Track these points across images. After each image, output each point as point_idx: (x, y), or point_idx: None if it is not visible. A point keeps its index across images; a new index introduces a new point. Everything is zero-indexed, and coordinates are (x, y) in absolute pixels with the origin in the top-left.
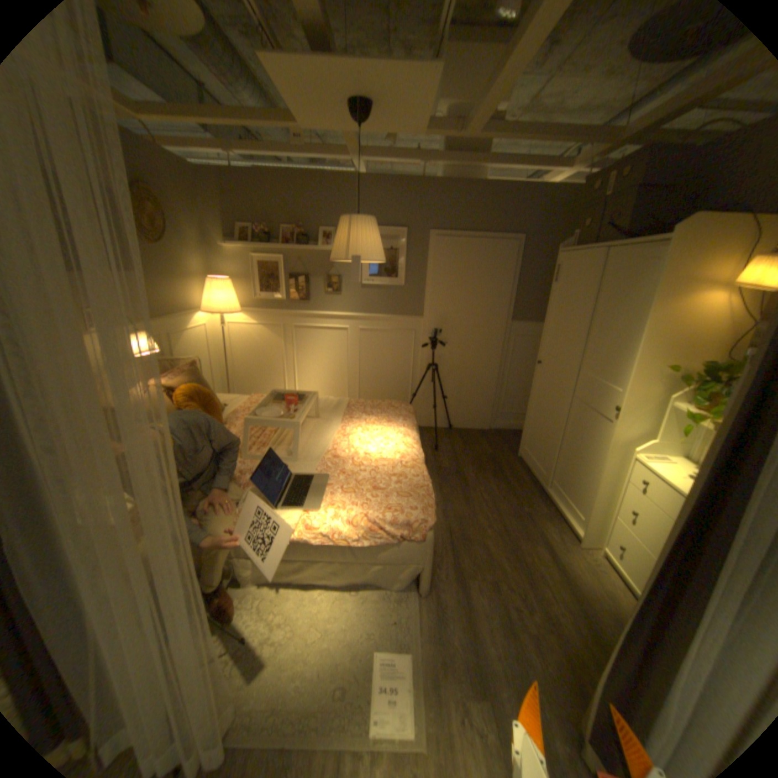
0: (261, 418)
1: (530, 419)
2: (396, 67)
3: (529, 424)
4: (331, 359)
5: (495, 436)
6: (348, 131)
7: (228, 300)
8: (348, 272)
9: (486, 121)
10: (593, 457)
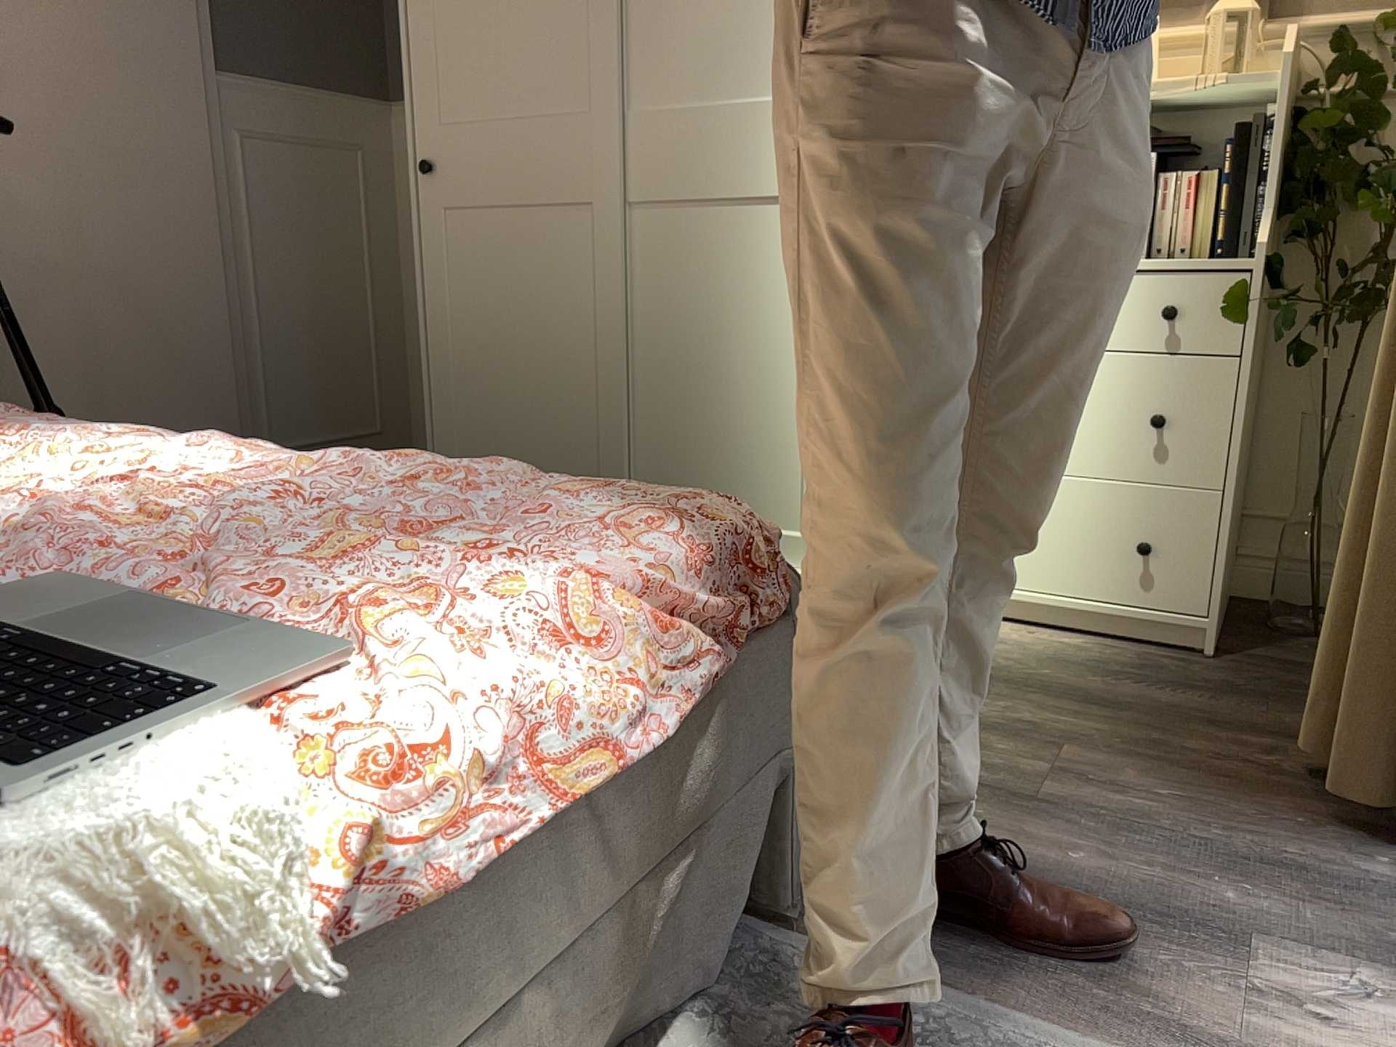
0: None
1: (445, 384)
2: None
3: (446, 403)
4: None
5: None
6: None
7: None
8: None
9: None
10: (765, 340)
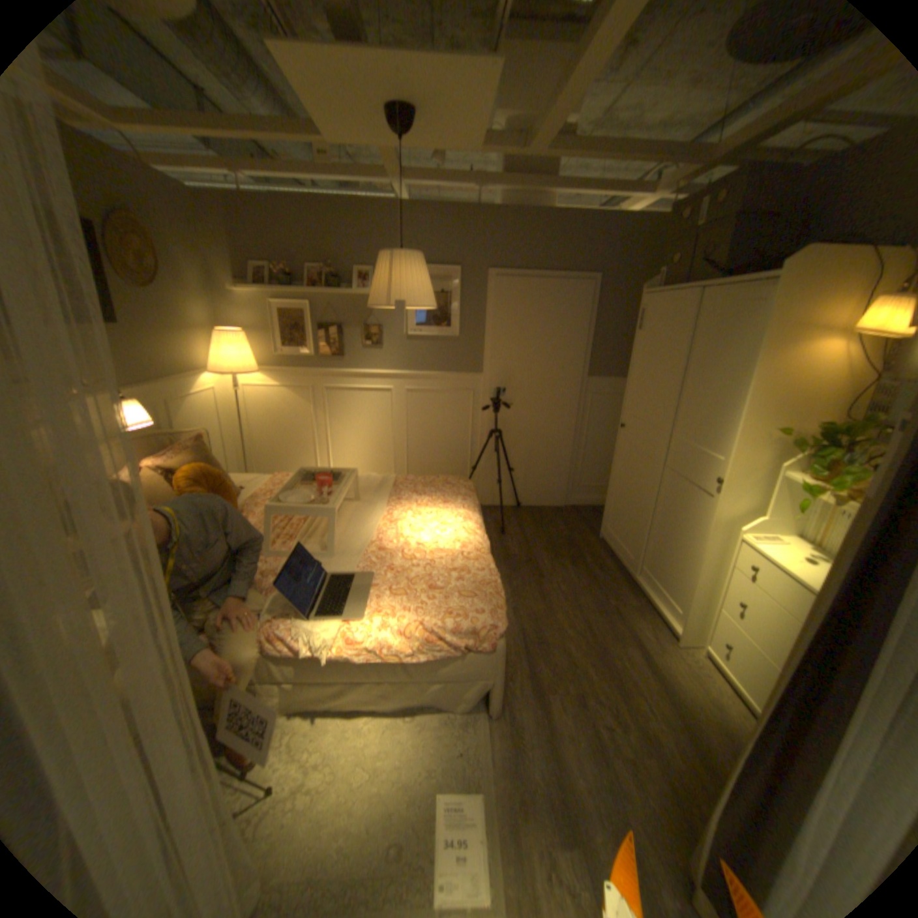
0: (287, 504)
1: (613, 493)
2: (445, 63)
3: (611, 499)
4: (372, 426)
5: (571, 514)
6: (386, 148)
7: (241, 357)
8: (390, 321)
9: (555, 135)
10: (690, 538)
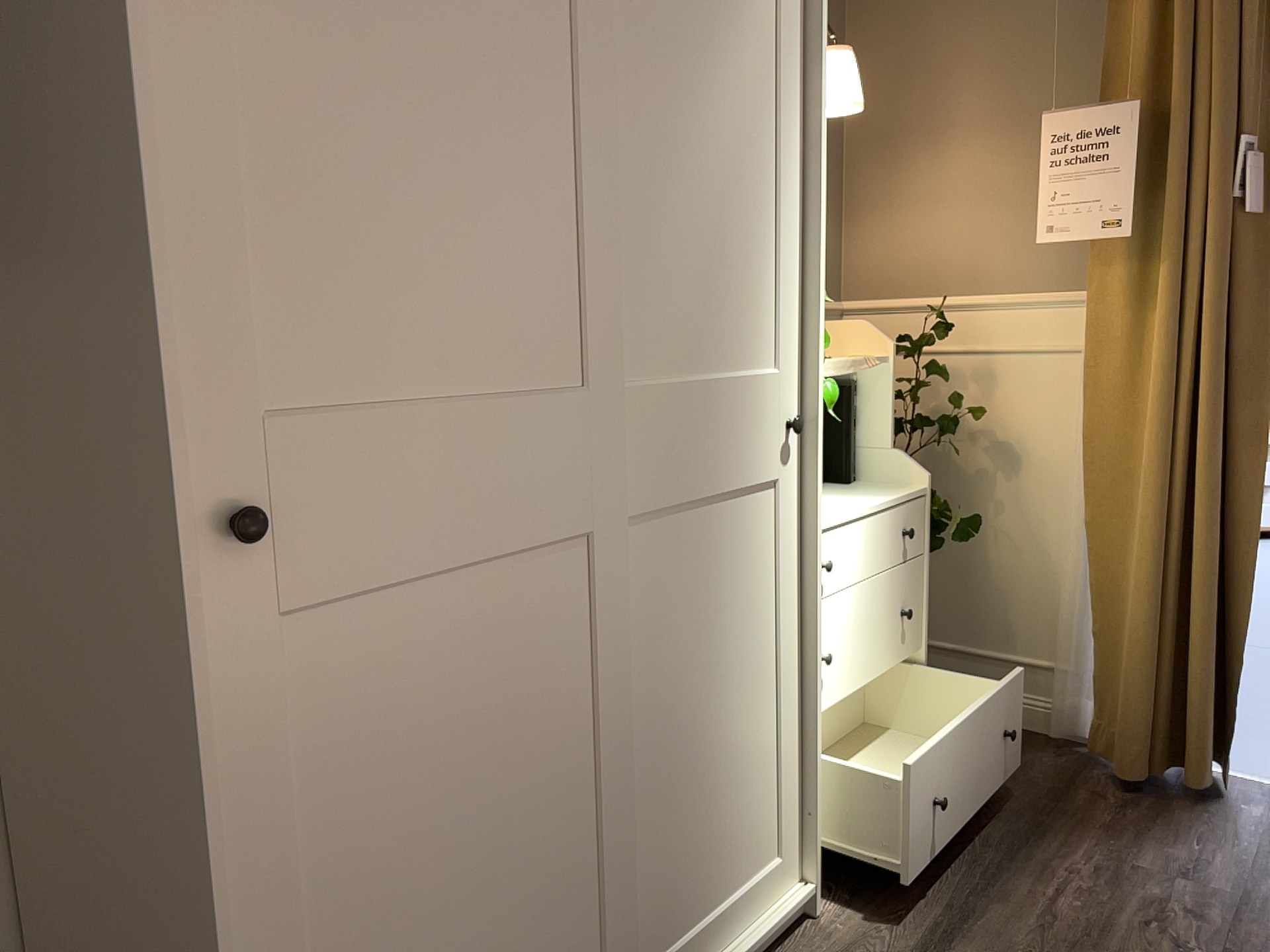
0: None
1: None
2: None
3: None
4: None
5: None
6: None
7: None
8: None
9: None
10: (743, 641)
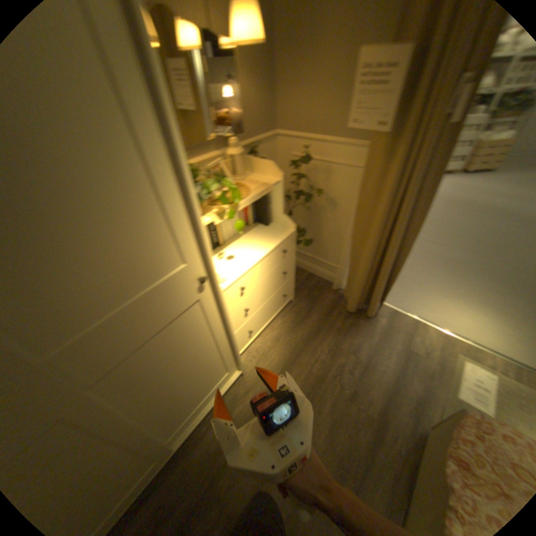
0: None
1: None
2: None
3: None
4: None
5: None
6: None
7: None
8: None
9: None
10: (200, 350)
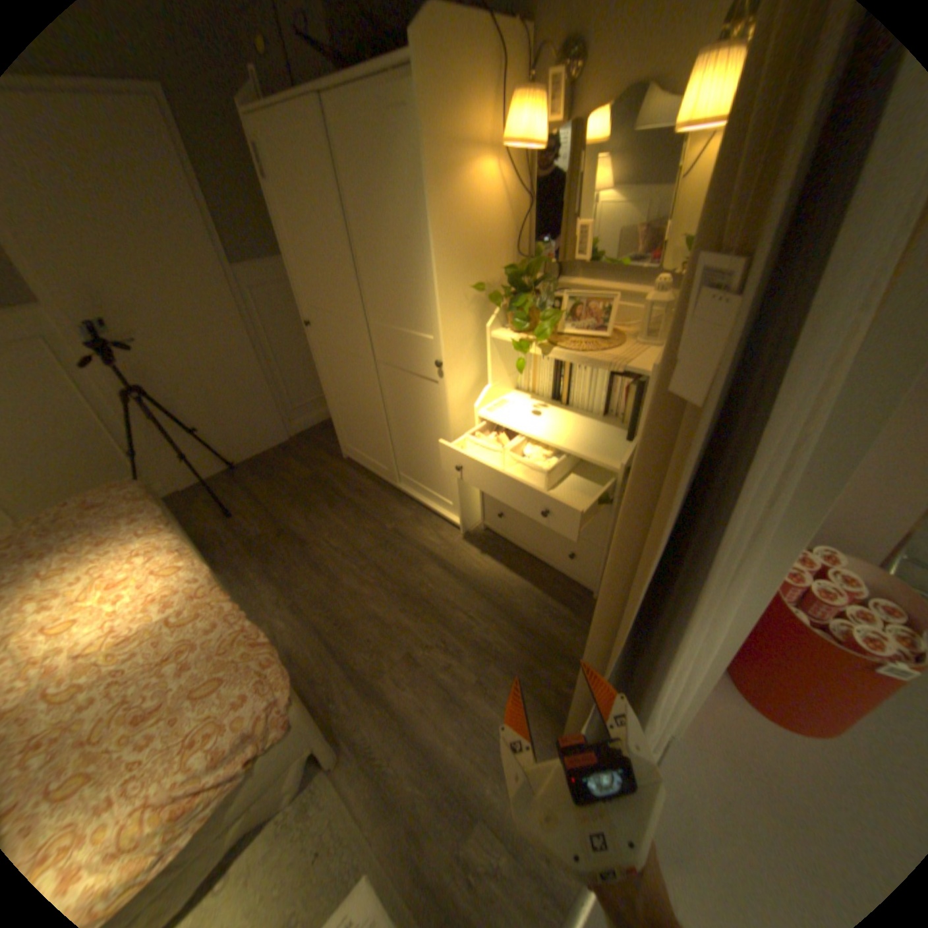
0: None
1: (335, 408)
2: None
3: (337, 415)
4: None
5: (302, 445)
6: None
7: None
8: None
9: None
10: (432, 432)
